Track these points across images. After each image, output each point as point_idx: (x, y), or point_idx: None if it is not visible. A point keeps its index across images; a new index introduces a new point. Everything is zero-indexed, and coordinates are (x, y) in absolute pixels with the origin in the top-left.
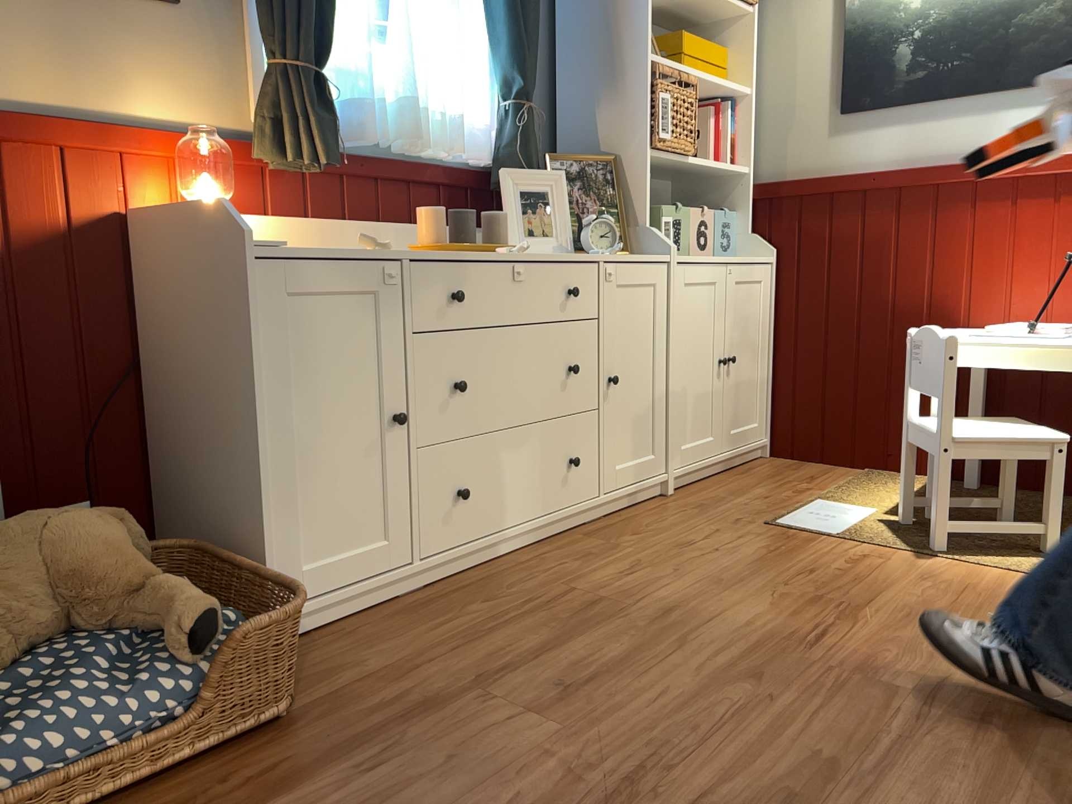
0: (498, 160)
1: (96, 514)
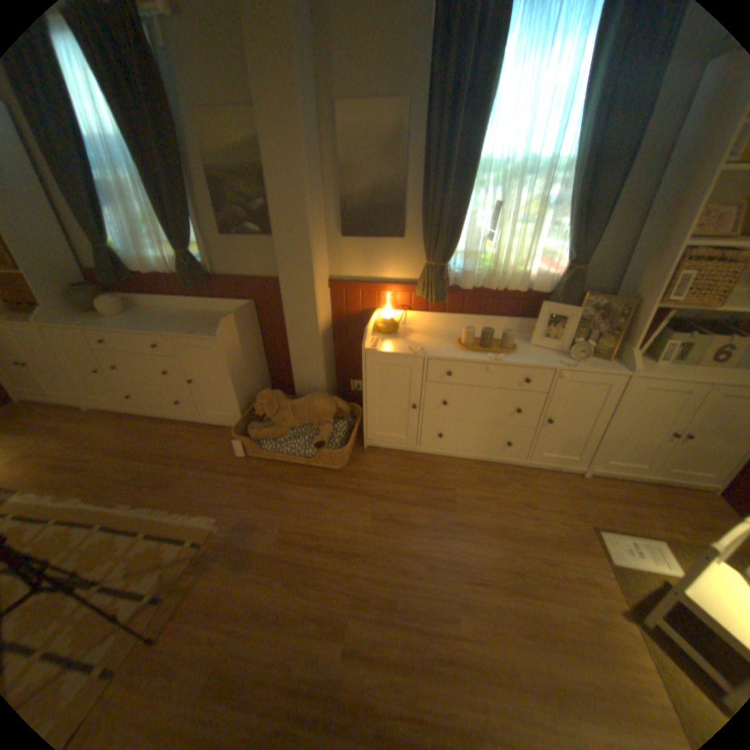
0: (554, 291)
1: (329, 400)
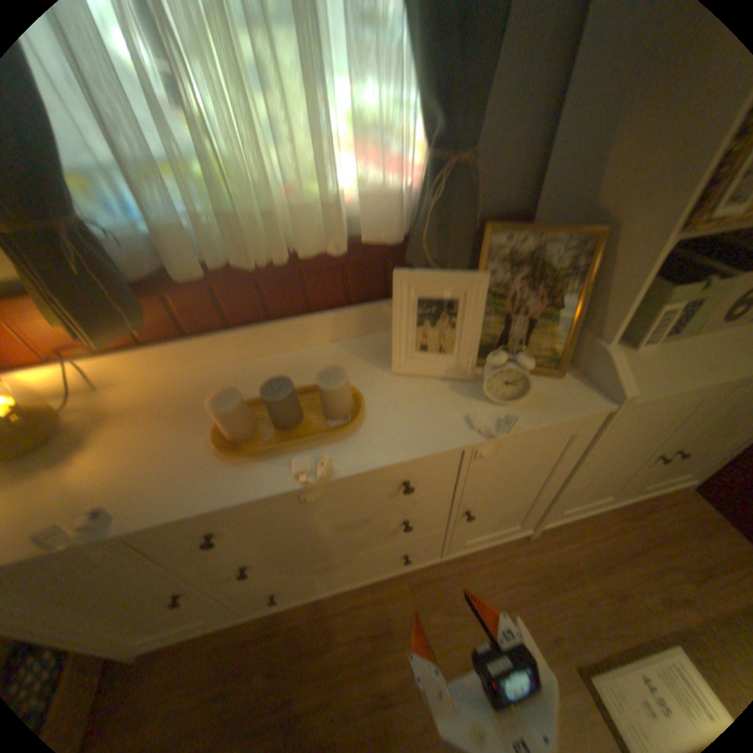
0: (415, 232)
1: None
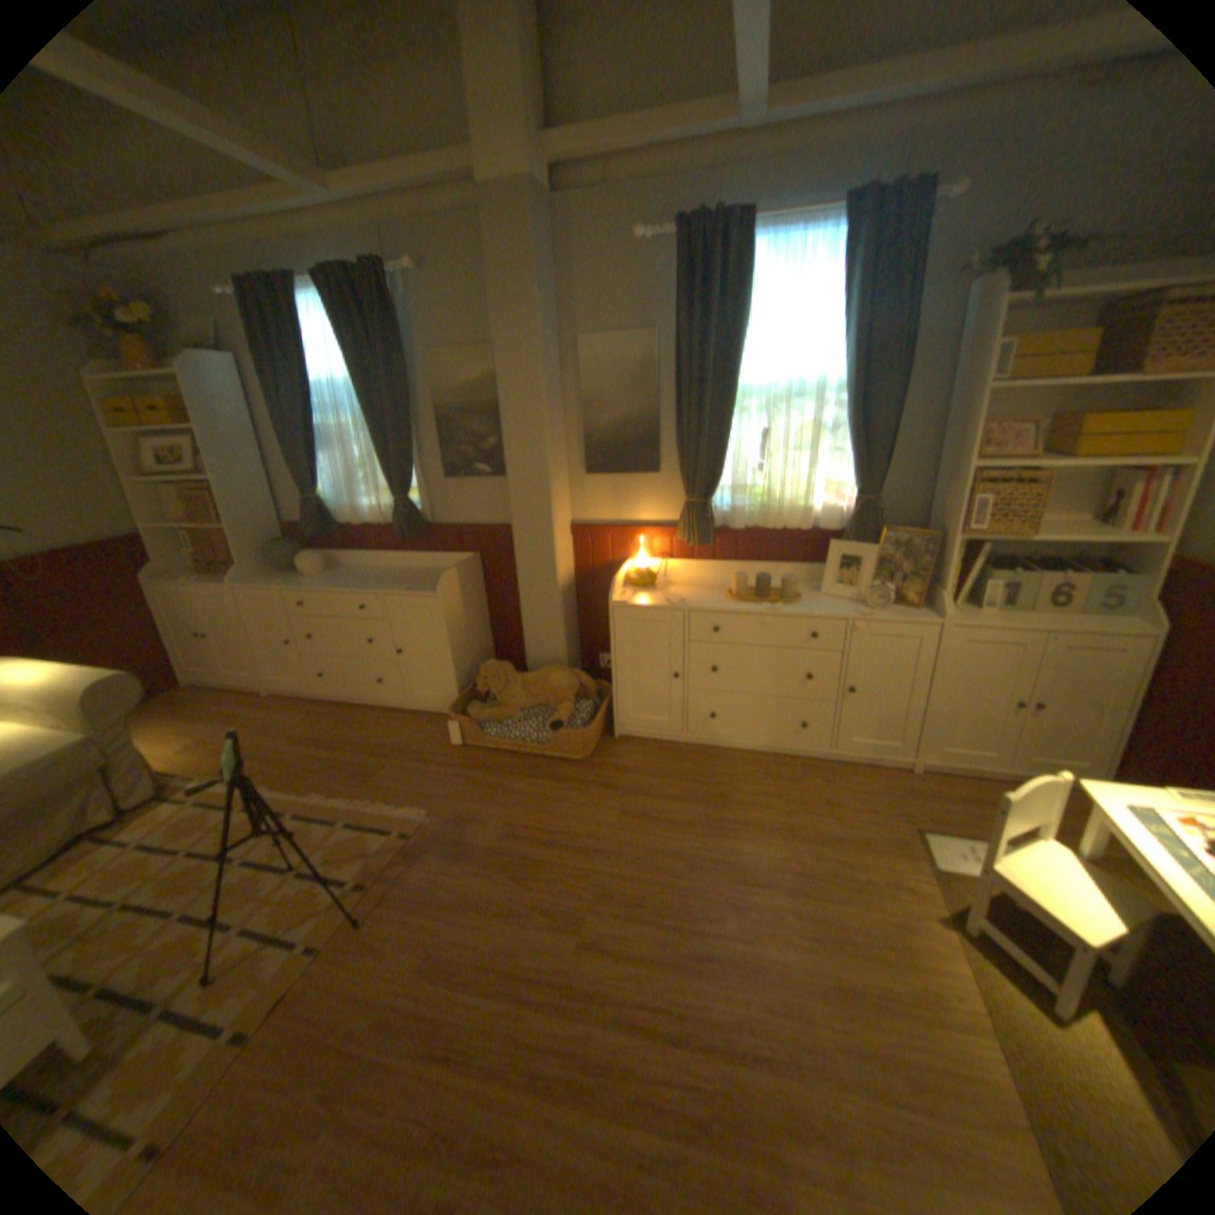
0: (845, 529)
1: (570, 674)
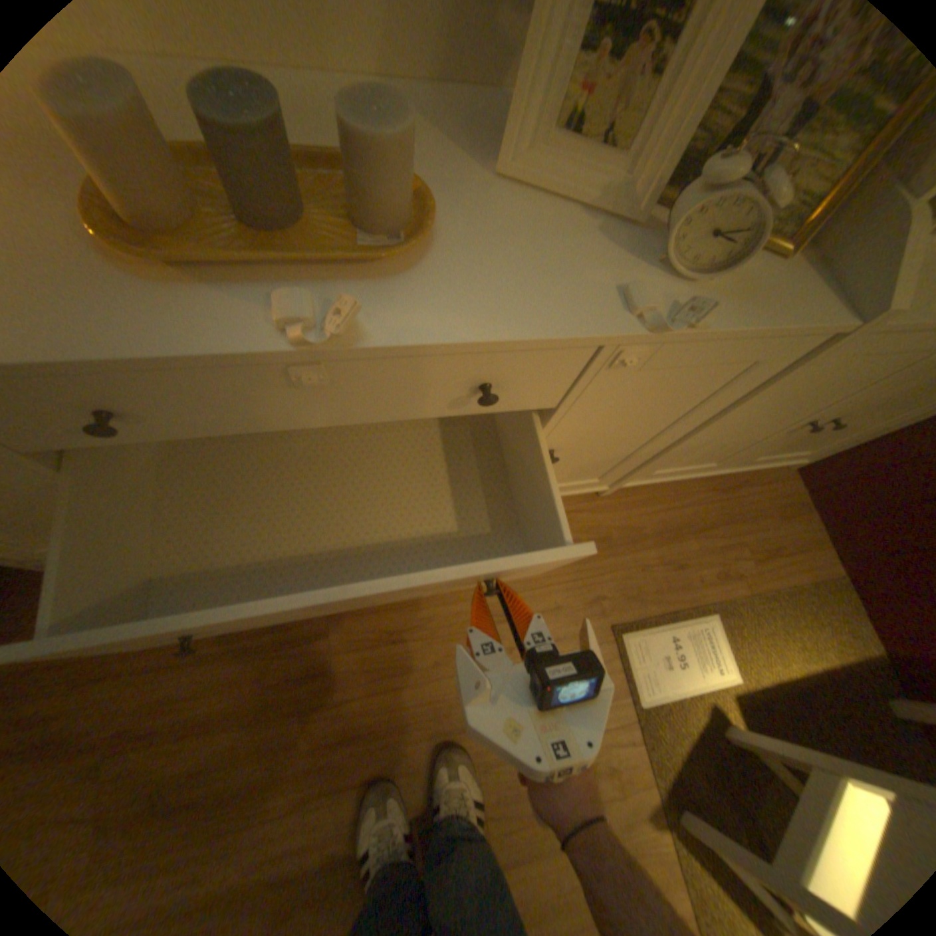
0: None
1: None
